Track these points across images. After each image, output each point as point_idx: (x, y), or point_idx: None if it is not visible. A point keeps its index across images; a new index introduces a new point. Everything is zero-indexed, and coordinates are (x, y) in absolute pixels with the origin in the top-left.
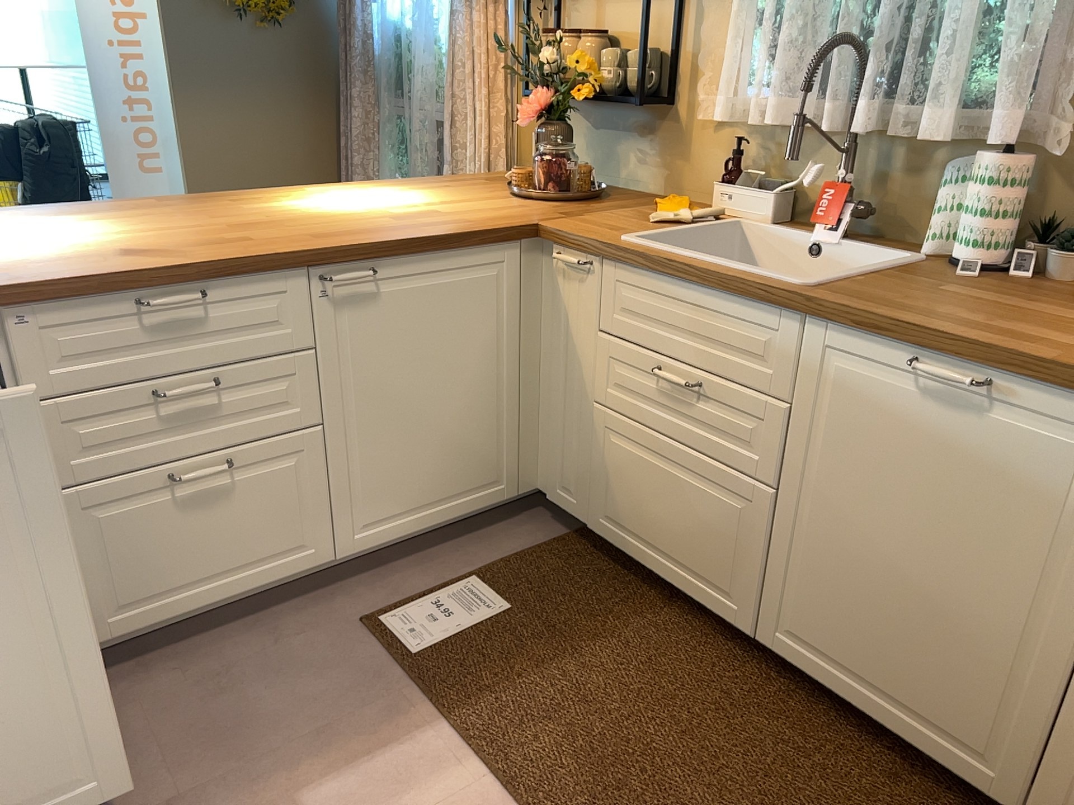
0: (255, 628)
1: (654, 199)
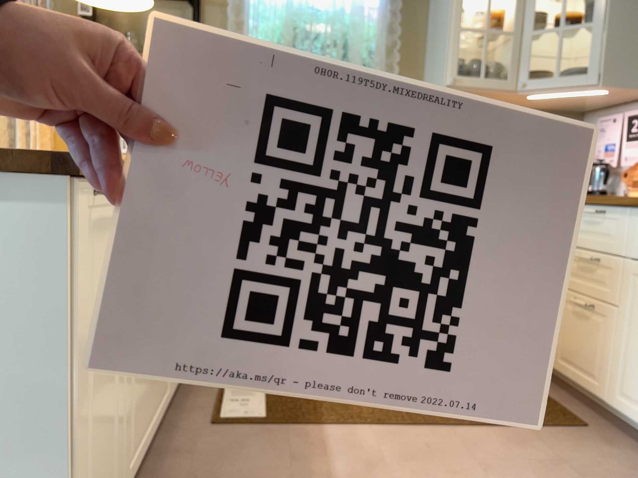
0: (160, 461)
1: None
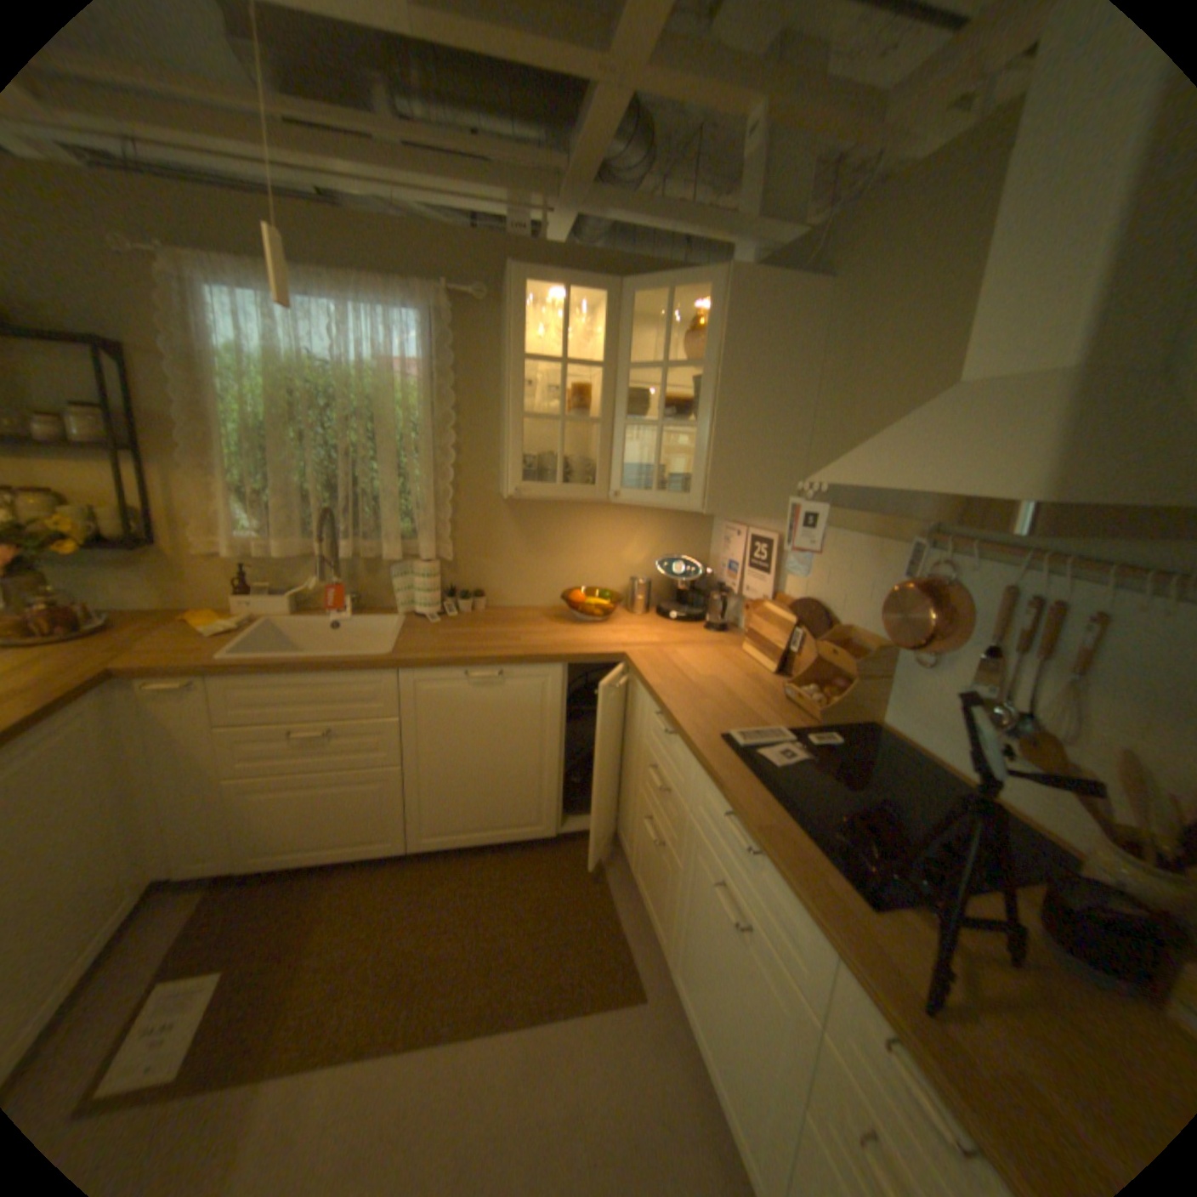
0: None
1: (162, 614)
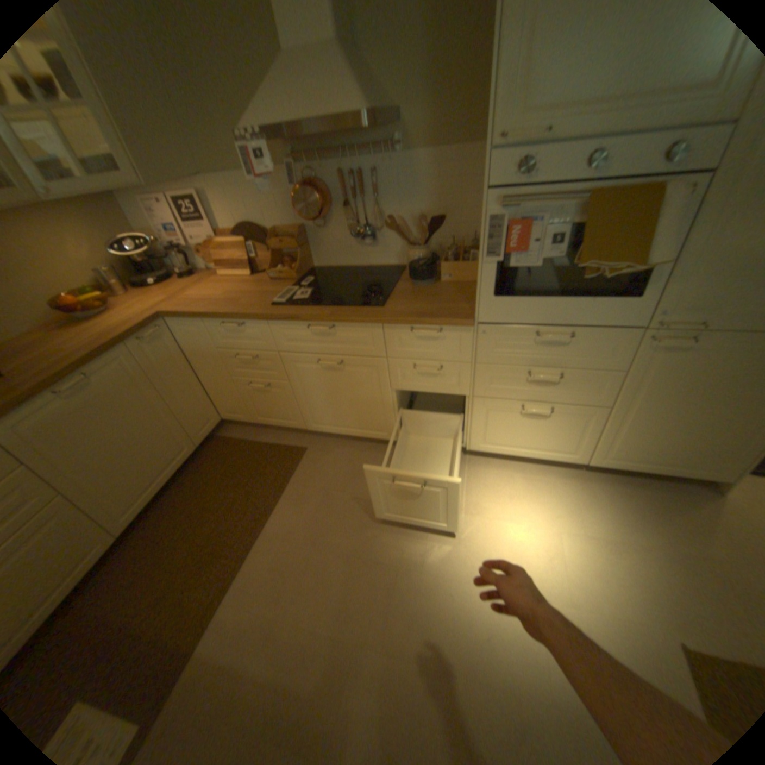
0: None
1: None
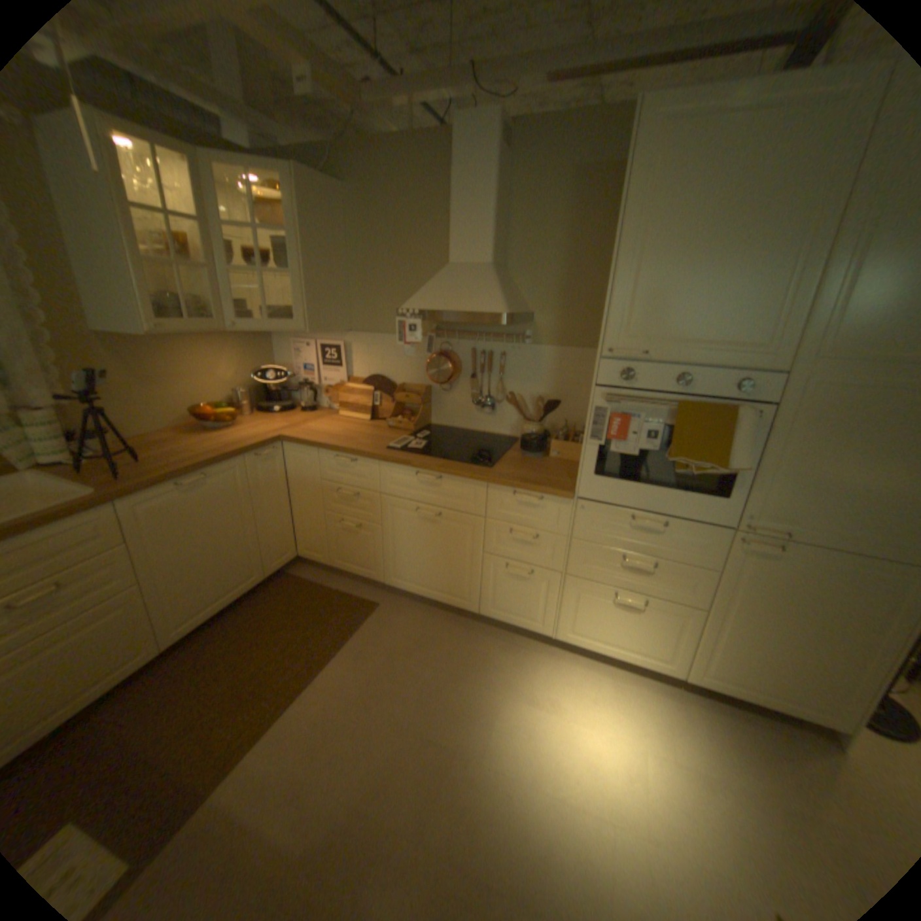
0: None
1: None
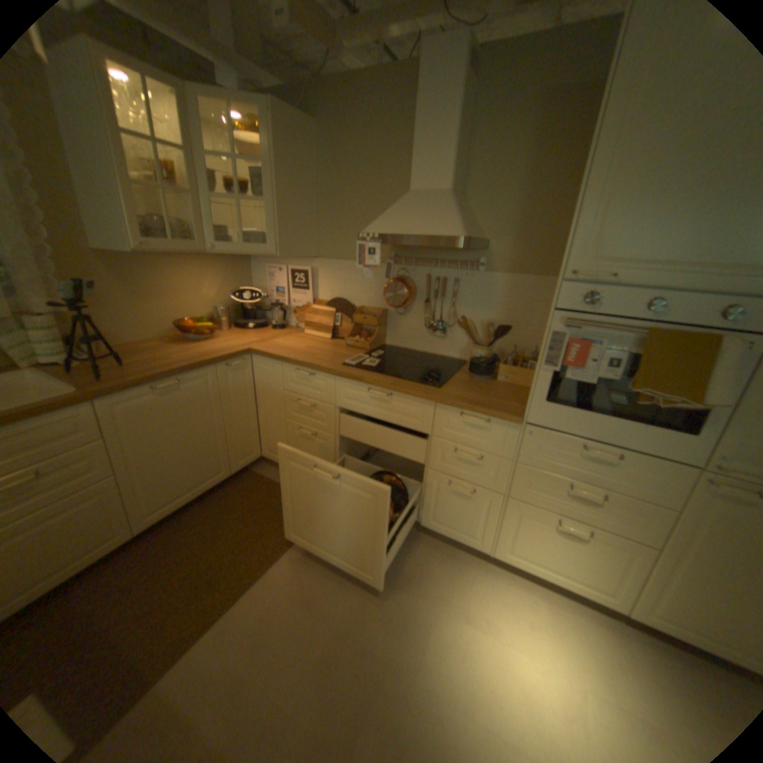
0: None
1: None
